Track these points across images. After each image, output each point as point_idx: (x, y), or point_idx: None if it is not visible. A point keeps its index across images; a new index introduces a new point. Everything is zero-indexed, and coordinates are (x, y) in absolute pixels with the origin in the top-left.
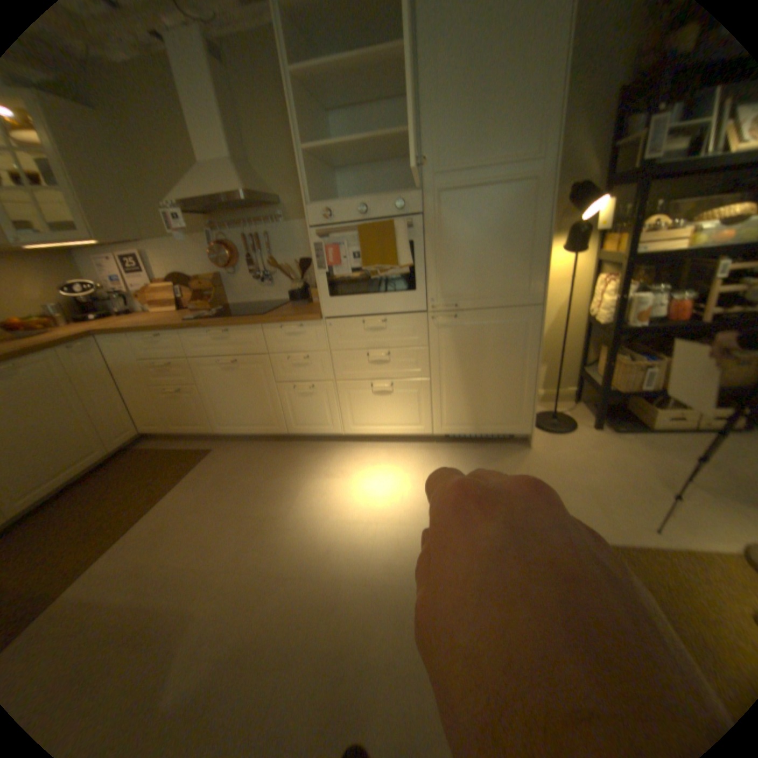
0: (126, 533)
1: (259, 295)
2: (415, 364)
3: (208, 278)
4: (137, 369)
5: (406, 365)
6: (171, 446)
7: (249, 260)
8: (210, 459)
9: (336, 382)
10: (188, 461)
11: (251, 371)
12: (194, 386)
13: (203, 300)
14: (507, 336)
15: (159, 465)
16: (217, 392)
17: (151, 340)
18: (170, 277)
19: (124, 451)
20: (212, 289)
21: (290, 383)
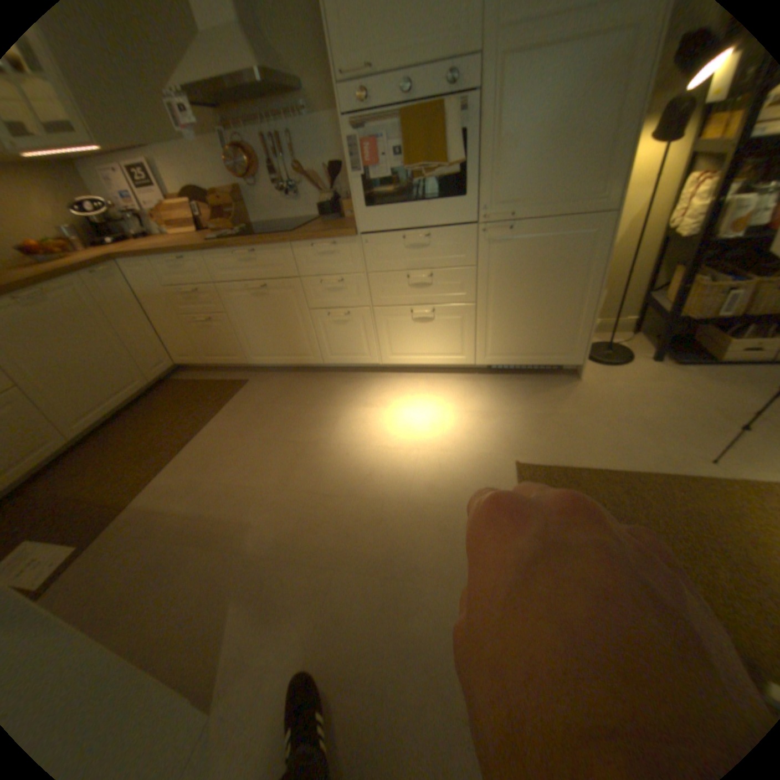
0: (178, 456)
1: (284, 212)
2: (461, 288)
3: (227, 193)
4: (165, 297)
5: (451, 289)
6: (208, 377)
7: (270, 169)
8: (248, 390)
9: (374, 310)
10: (227, 392)
11: (283, 298)
12: (225, 316)
13: (225, 219)
14: (570, 252)
15: (200, 395)
16: (249, 322)
17: (176, 265)
18: (186, 193)
19: (164, 382)
20: (233, 205)
21: (325, 311)
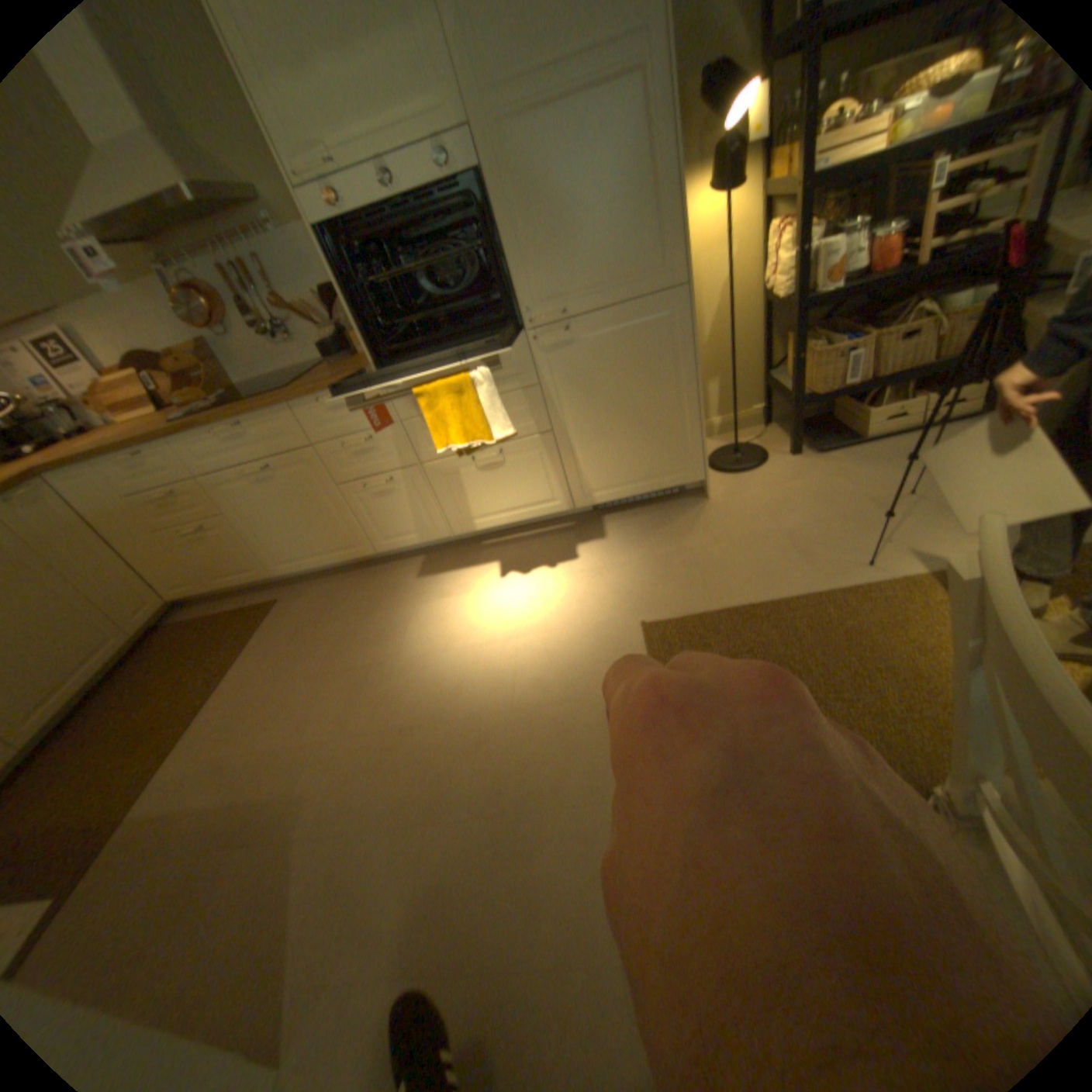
0: (190, 729)
1: (277, 362)
2: (527, 416)
3: (189, 350)
4: (128, 512)
5: (515, 419)
6: (219, 609)
7: (244, 308)
8: (279, 613)
9: (424, 467)
10: (249, 623)
11: (296, 478)
12: (222, 519)
13: (193, 387)
14: (647, 344)
15: (210, 637)
16: (258, 520)
17: (132, 465)
18: (129, 362)
19: (155, 631)
20: (201, 366)
21: (359, 483)
